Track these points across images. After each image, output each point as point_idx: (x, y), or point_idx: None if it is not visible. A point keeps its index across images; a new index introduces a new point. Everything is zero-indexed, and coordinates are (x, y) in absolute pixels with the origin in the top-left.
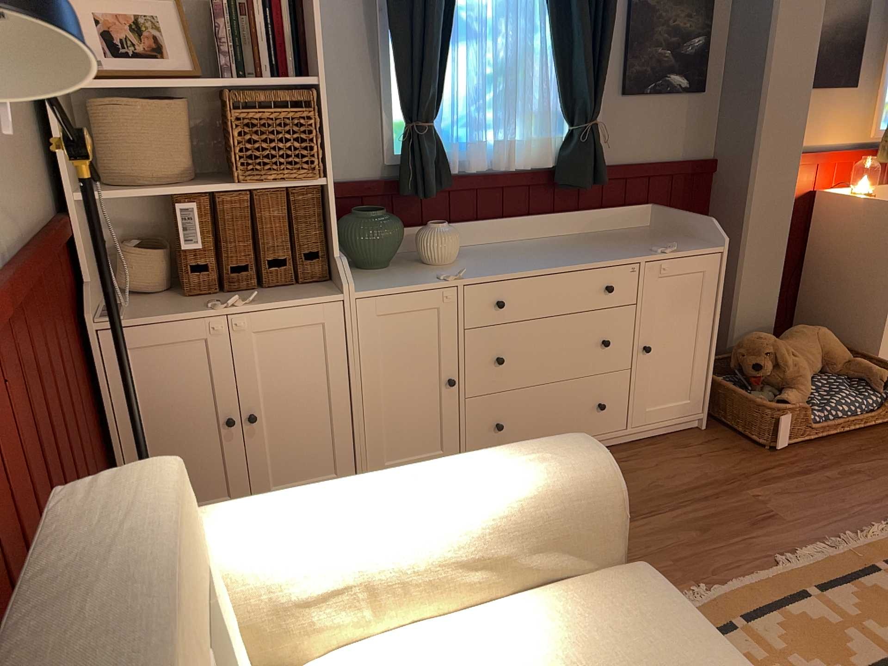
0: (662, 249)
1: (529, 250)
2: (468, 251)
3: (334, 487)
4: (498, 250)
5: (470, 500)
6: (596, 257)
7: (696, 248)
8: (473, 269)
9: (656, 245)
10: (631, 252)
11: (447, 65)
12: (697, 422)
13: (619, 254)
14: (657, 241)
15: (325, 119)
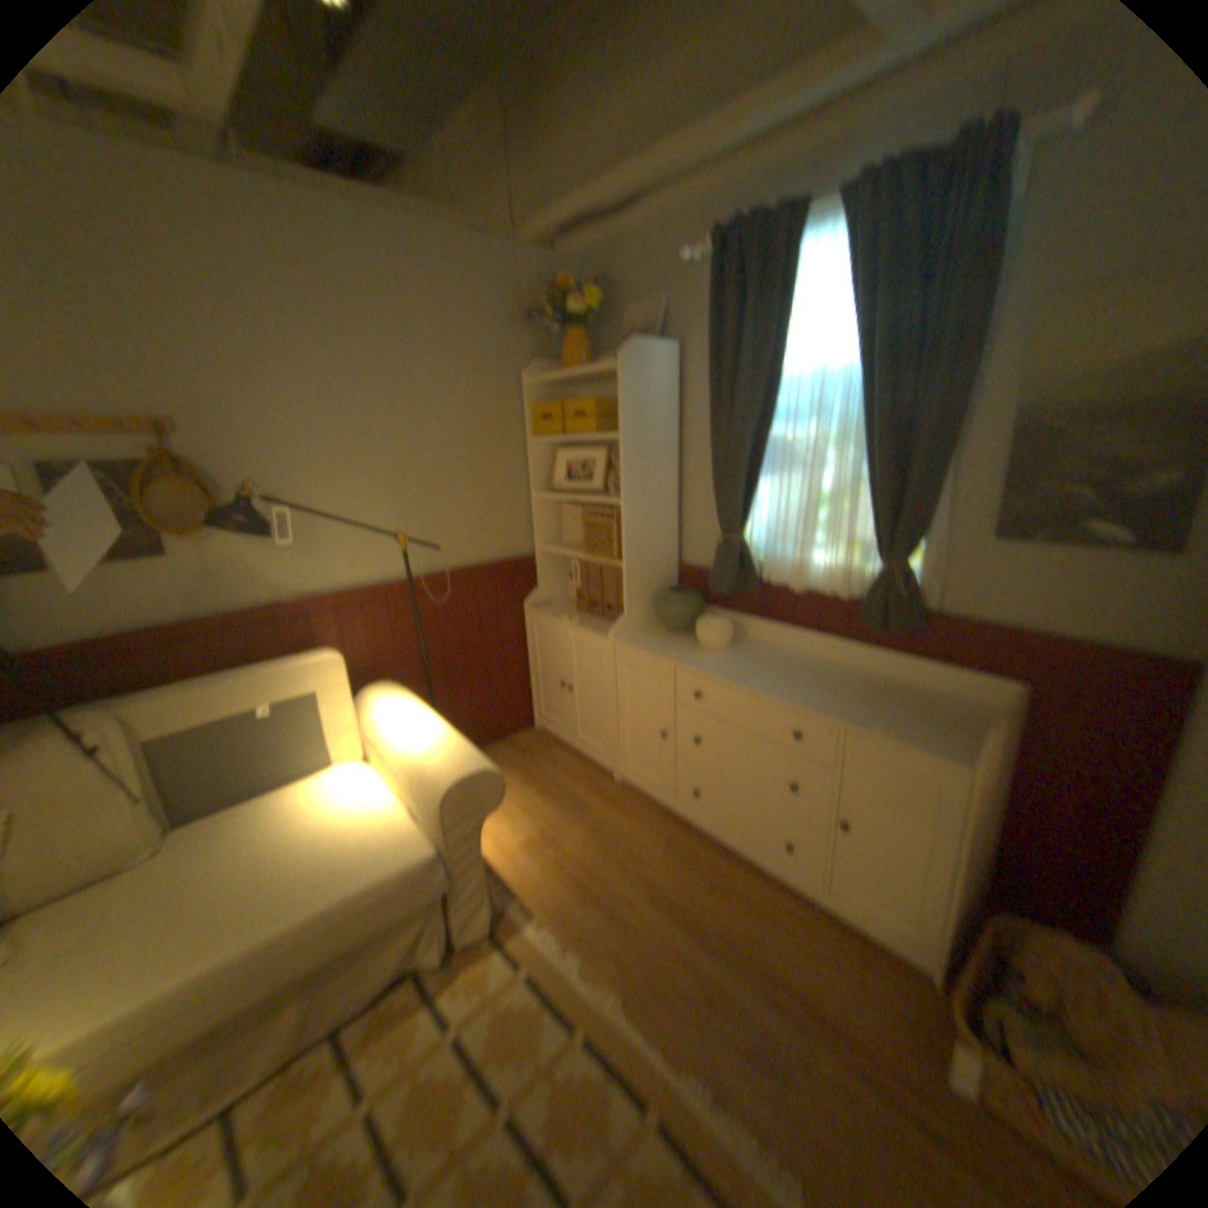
0: (885, 729)
1: (797, 669)
2: (763, 649)
3: (416, 712)
4: (779, 658)
5: (411, 749)
6: (812, 700)
7: (947, 752)
8: (708, 661)
9: (918, 725)
10: (859, 715)
11: (759, 491)
12: (944, 976)
13: (843, 710)
14: (942, 725)
15: (625, 527)
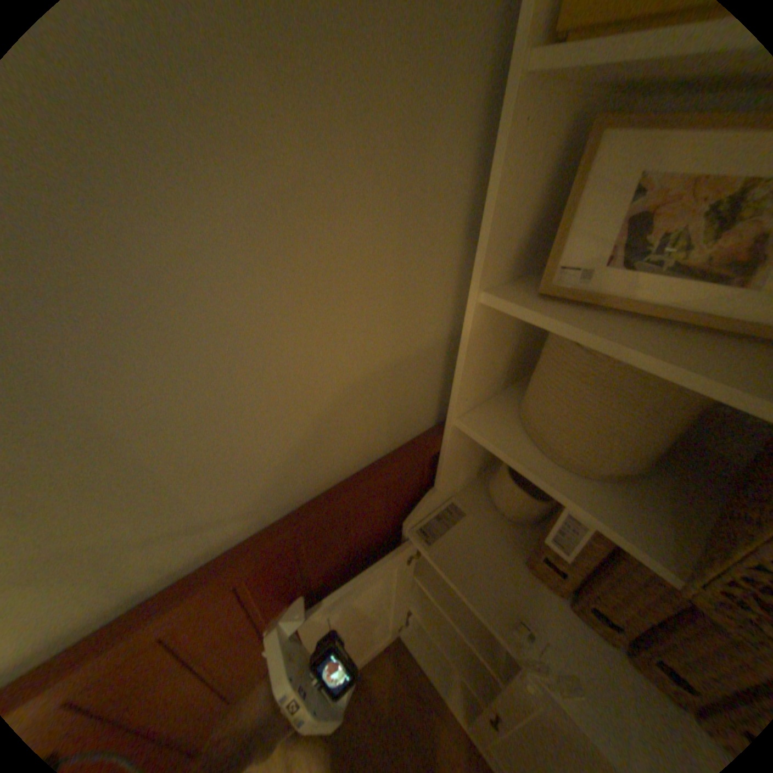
0: None
1: None
2: None
3: None
4: None
5: None
6: None
7: None
8: None
9: None
10: None
11: None
12: None
13: None
14: None
15: None
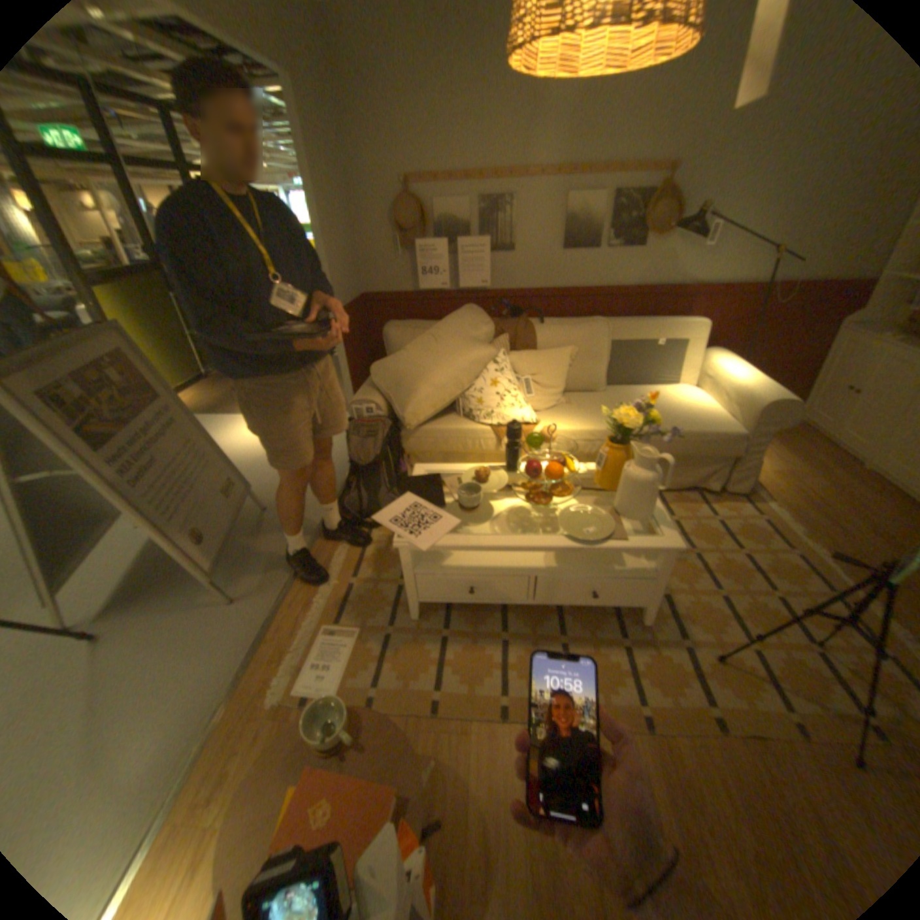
0: None
1: None
2: None
3: (745, 365)
4: None
5: (744, 381)
6: None
7: None
8: None
9: None
10: None
11: None
12: None
13: None
14: None
15: None
